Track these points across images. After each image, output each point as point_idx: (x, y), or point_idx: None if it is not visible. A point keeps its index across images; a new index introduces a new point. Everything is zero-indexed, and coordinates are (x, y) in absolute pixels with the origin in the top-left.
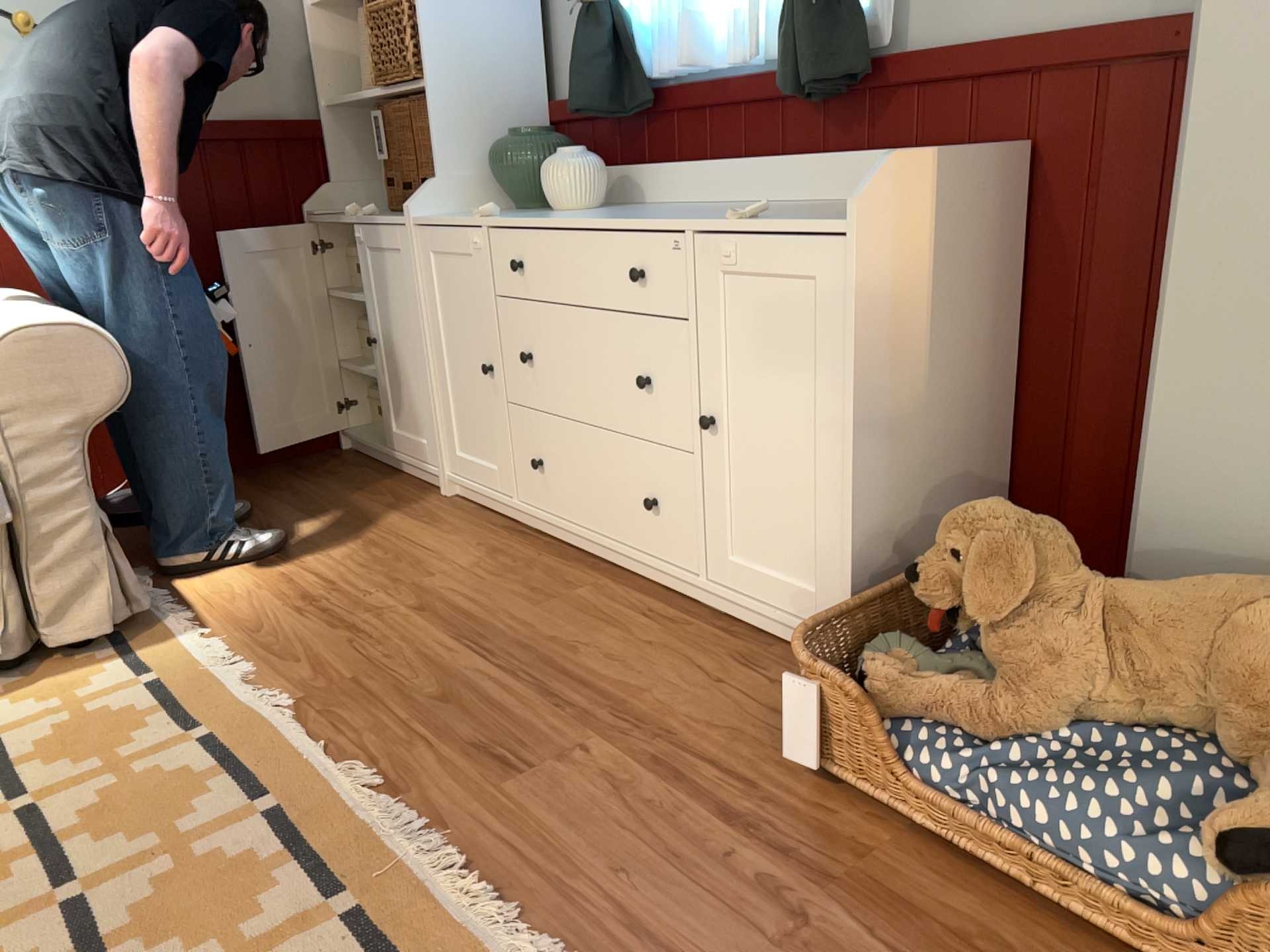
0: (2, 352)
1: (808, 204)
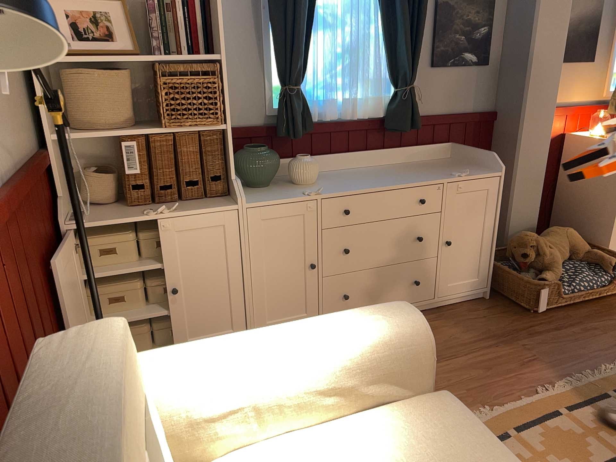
0: (425, 334)
1: (397, 165)
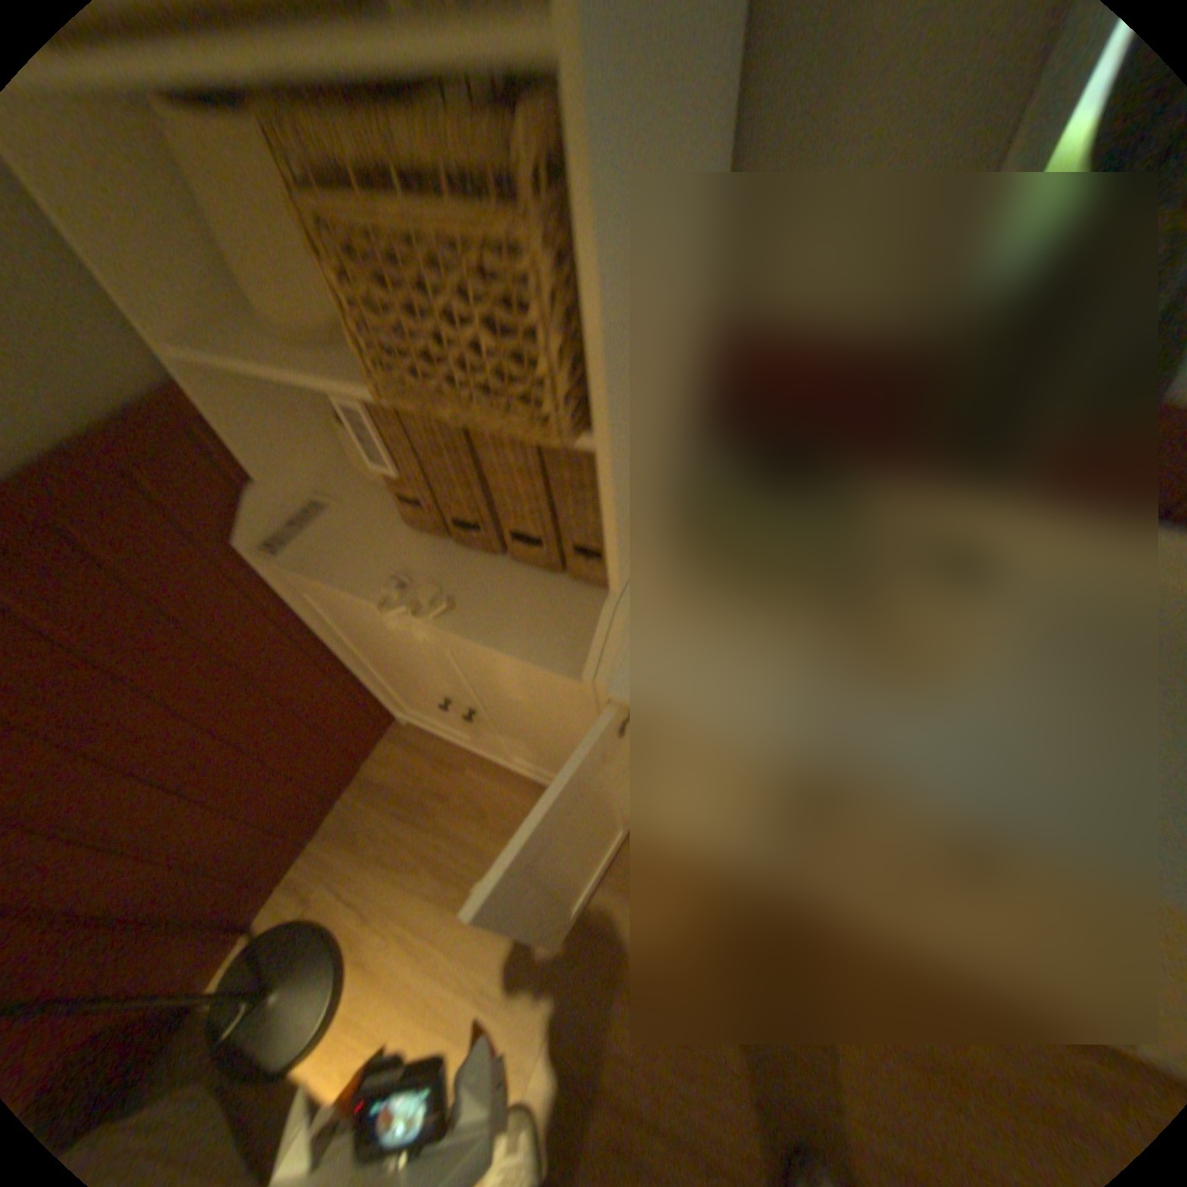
0: None
1: None
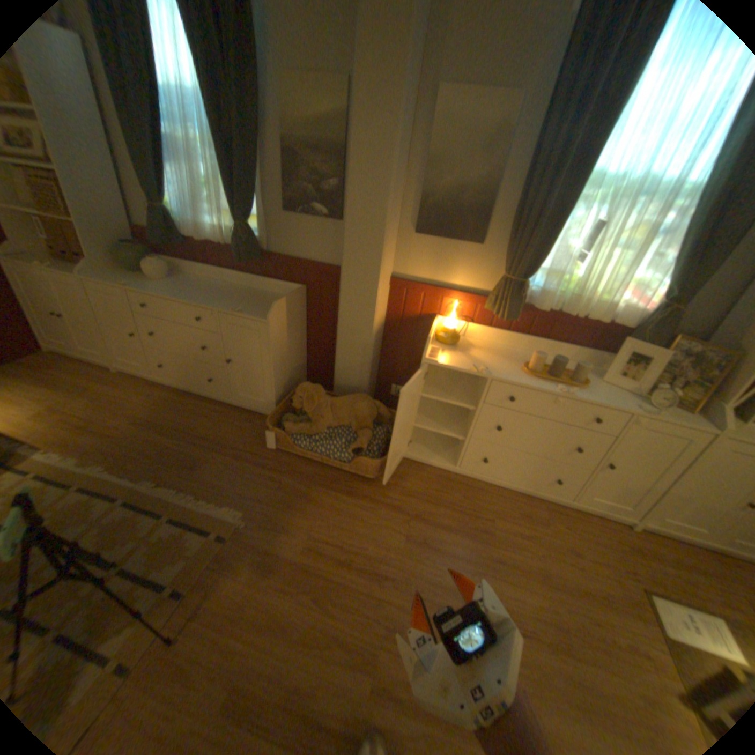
0: None
1: (246, 290)
